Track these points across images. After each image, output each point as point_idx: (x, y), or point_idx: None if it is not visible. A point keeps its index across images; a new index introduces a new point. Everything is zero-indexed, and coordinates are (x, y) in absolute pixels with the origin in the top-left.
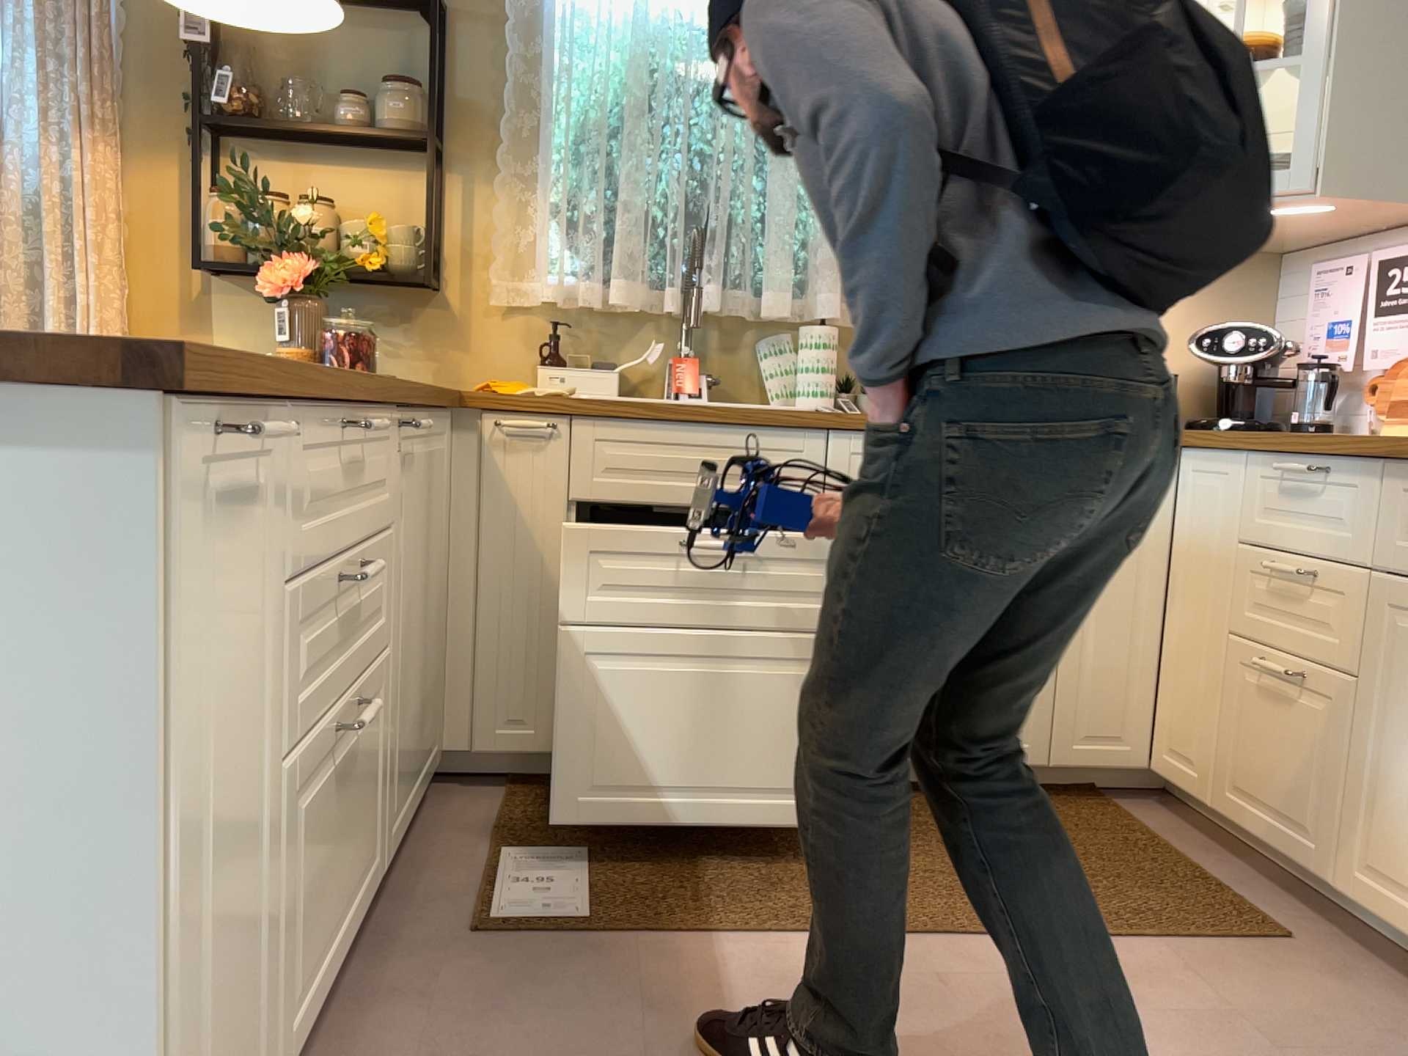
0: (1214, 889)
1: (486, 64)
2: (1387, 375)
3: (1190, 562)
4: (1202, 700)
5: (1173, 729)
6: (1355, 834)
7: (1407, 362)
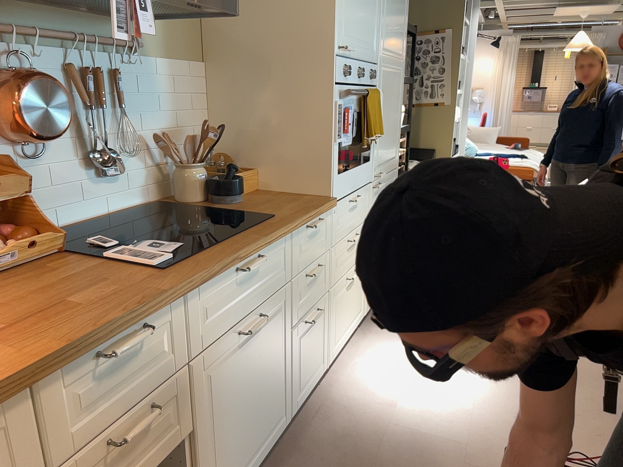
0: None
1: None
2: None
3: None
4: None
5: None
6: None
7: None
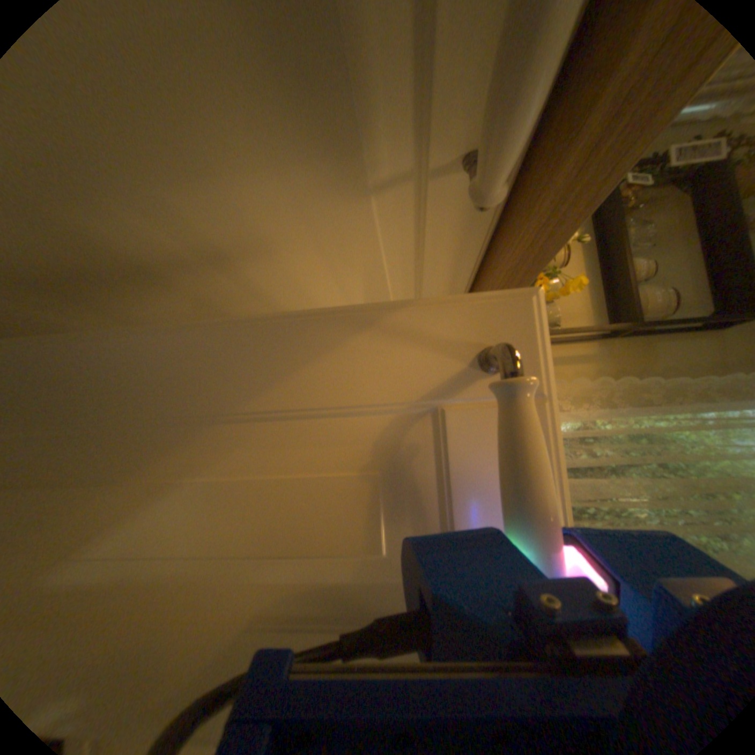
0: None
1: (685, 365)
2: None
3: None
4: None
5: None
6: None
7: None
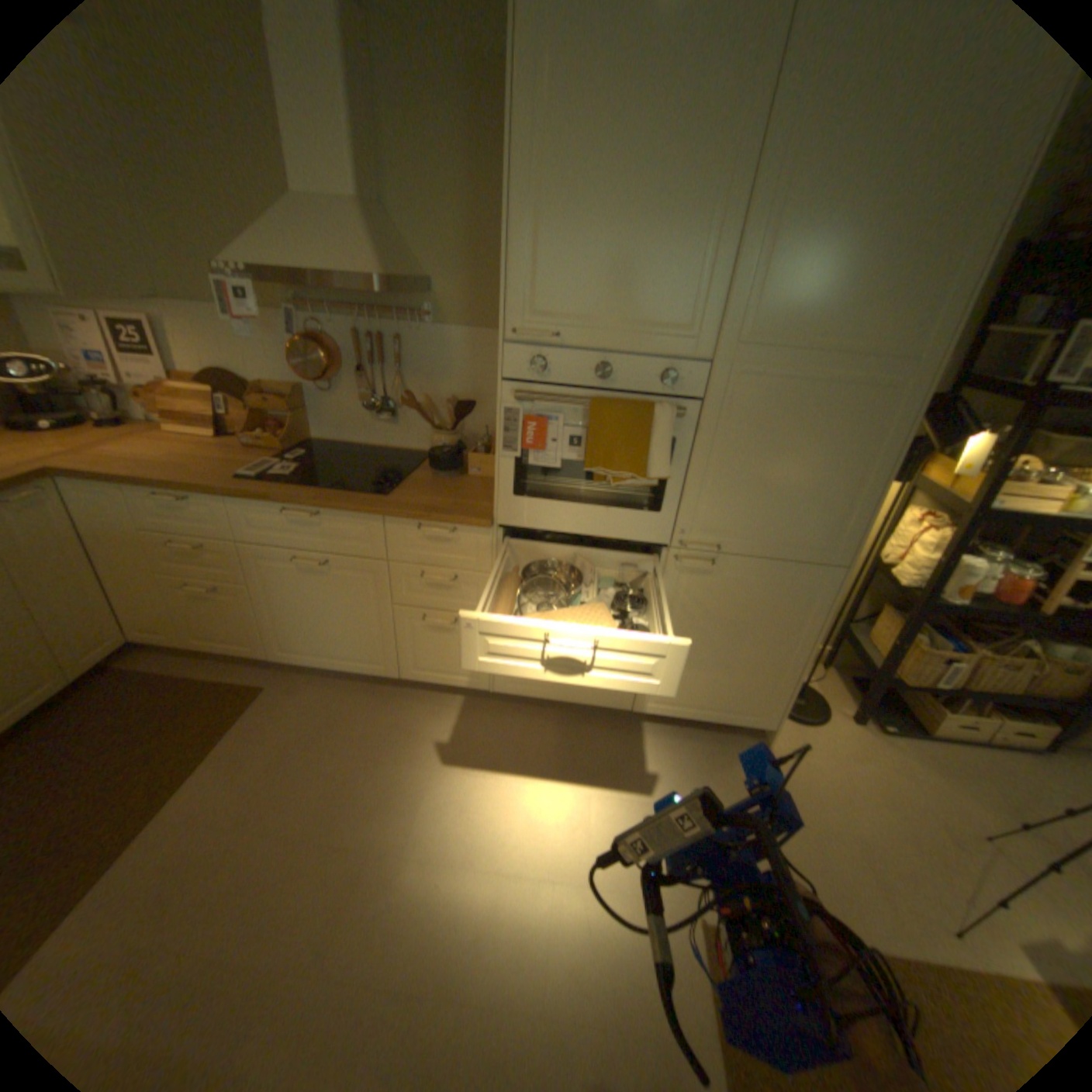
0: (212, 688)
1: None
2: (137, 386)
3: (98, 543)
4: (148, 607)
5: (133, 623)
6: (268, 641)
7: (153, 386)
